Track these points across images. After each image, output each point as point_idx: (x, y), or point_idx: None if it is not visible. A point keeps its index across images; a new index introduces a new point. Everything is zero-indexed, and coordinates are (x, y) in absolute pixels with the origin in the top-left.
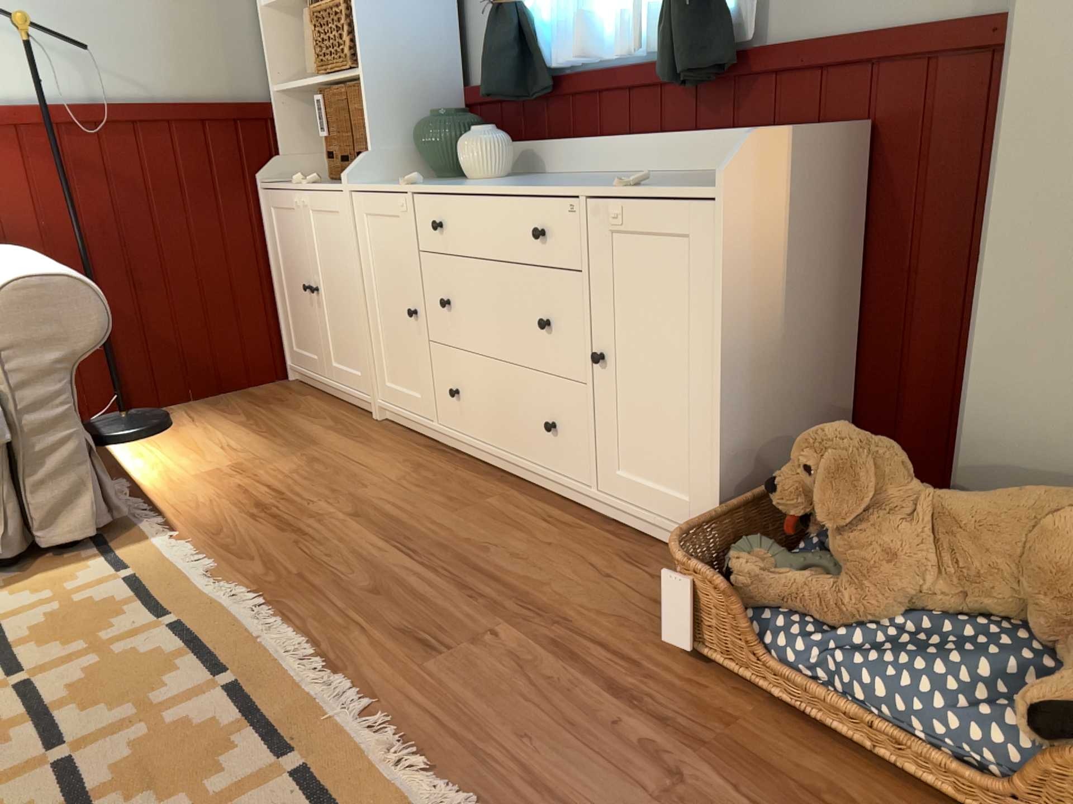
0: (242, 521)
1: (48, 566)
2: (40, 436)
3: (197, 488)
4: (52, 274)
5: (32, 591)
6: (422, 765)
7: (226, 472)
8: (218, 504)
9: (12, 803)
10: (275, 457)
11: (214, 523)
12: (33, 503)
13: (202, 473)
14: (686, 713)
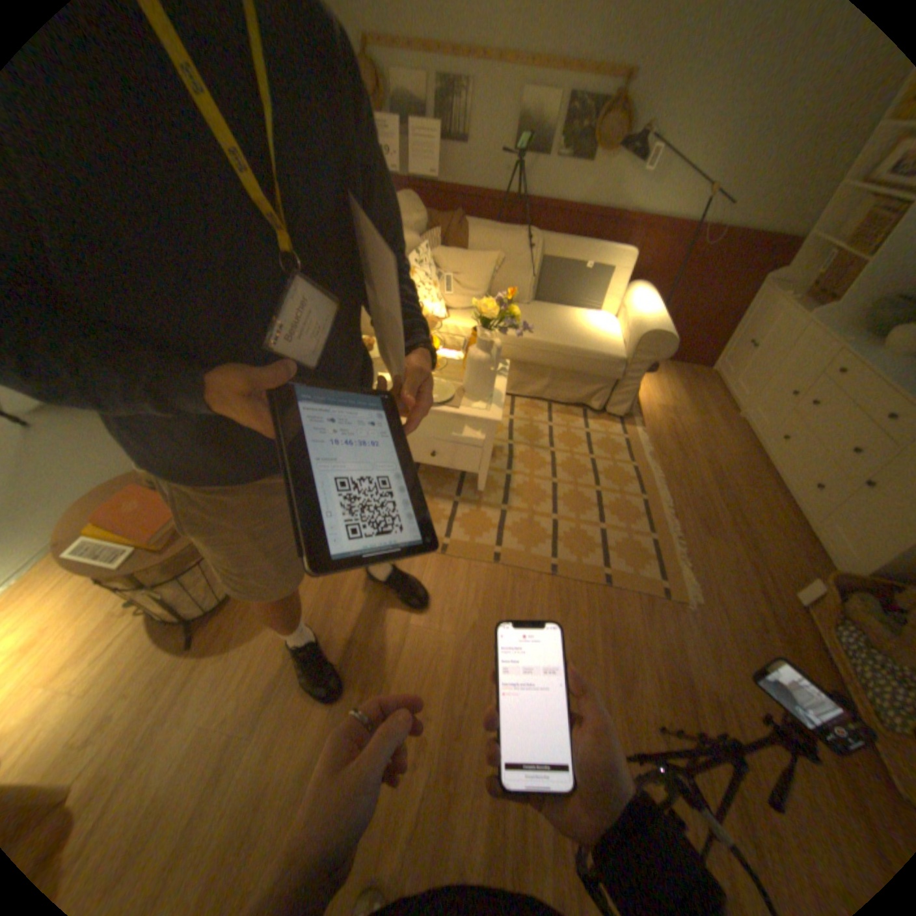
0: (667, 439)
1: (604, 419)
2: (627, 381)
3: (656, 412)
4: (666, 332)
5: (598, 427)
6: (689, 567)
7: (668, 411)
8: (661, 425)
9: (585, 496)
10: (690, 414)
11: (657, 433)
12: (611, 399)
13: (660, 405)
14: (785, 622)
